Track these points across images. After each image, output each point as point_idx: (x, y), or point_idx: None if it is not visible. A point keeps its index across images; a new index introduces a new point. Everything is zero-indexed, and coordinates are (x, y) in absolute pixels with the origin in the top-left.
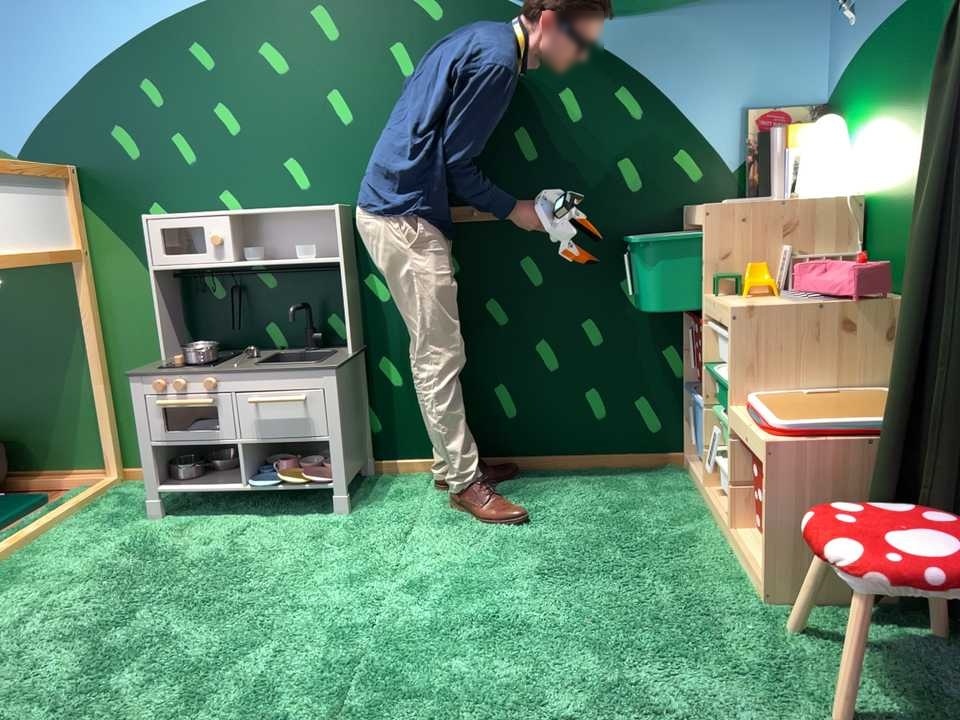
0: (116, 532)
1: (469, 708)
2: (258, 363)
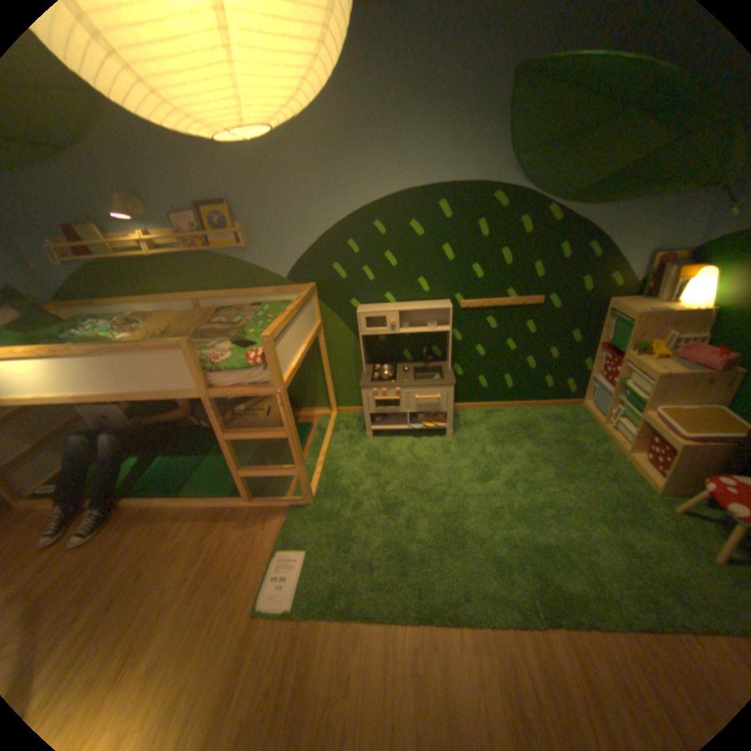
0: (358, 447)
1: (569, 553)
2: (415, 380)
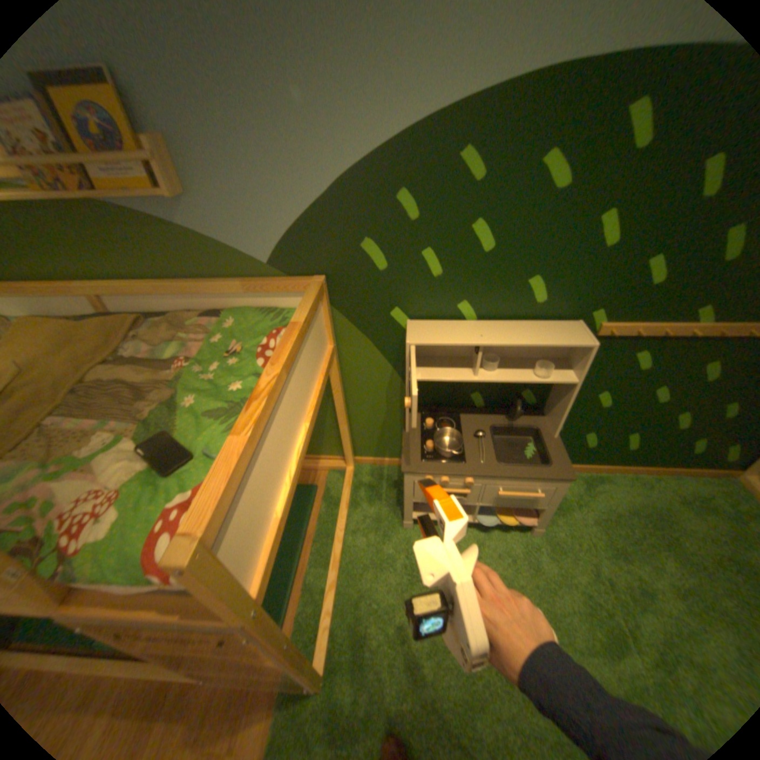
0: (391, 545)
1: None
2: (501, 461)
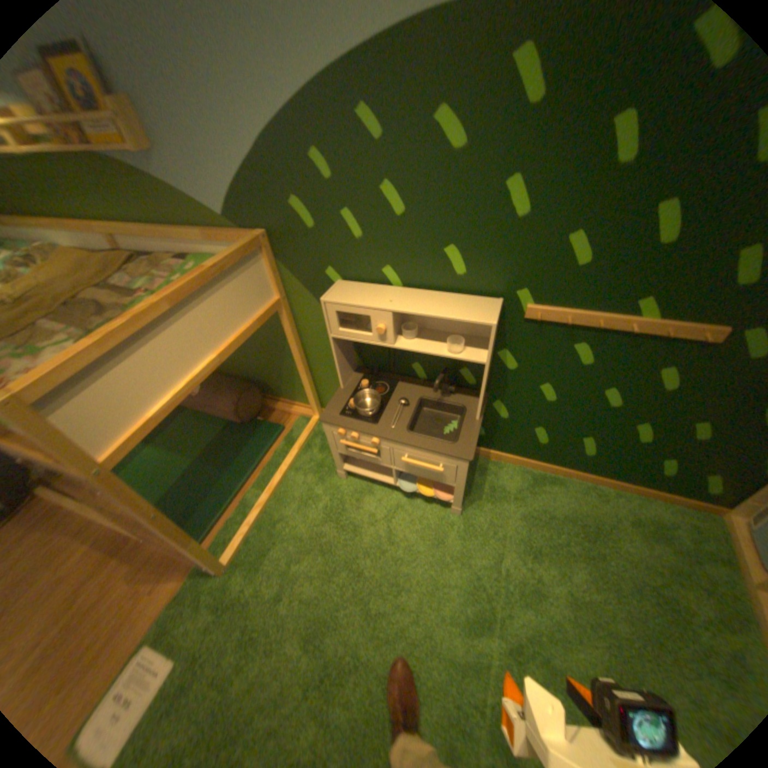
0: (322, 487)
1: None
2: (410, 429)
